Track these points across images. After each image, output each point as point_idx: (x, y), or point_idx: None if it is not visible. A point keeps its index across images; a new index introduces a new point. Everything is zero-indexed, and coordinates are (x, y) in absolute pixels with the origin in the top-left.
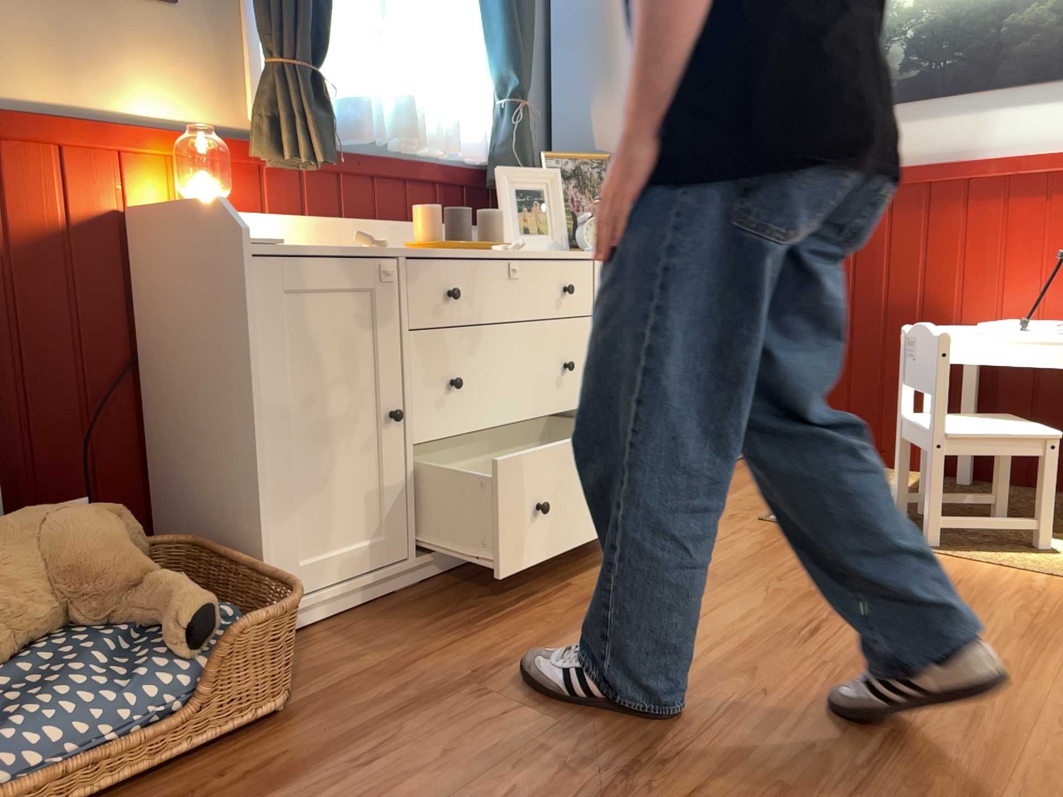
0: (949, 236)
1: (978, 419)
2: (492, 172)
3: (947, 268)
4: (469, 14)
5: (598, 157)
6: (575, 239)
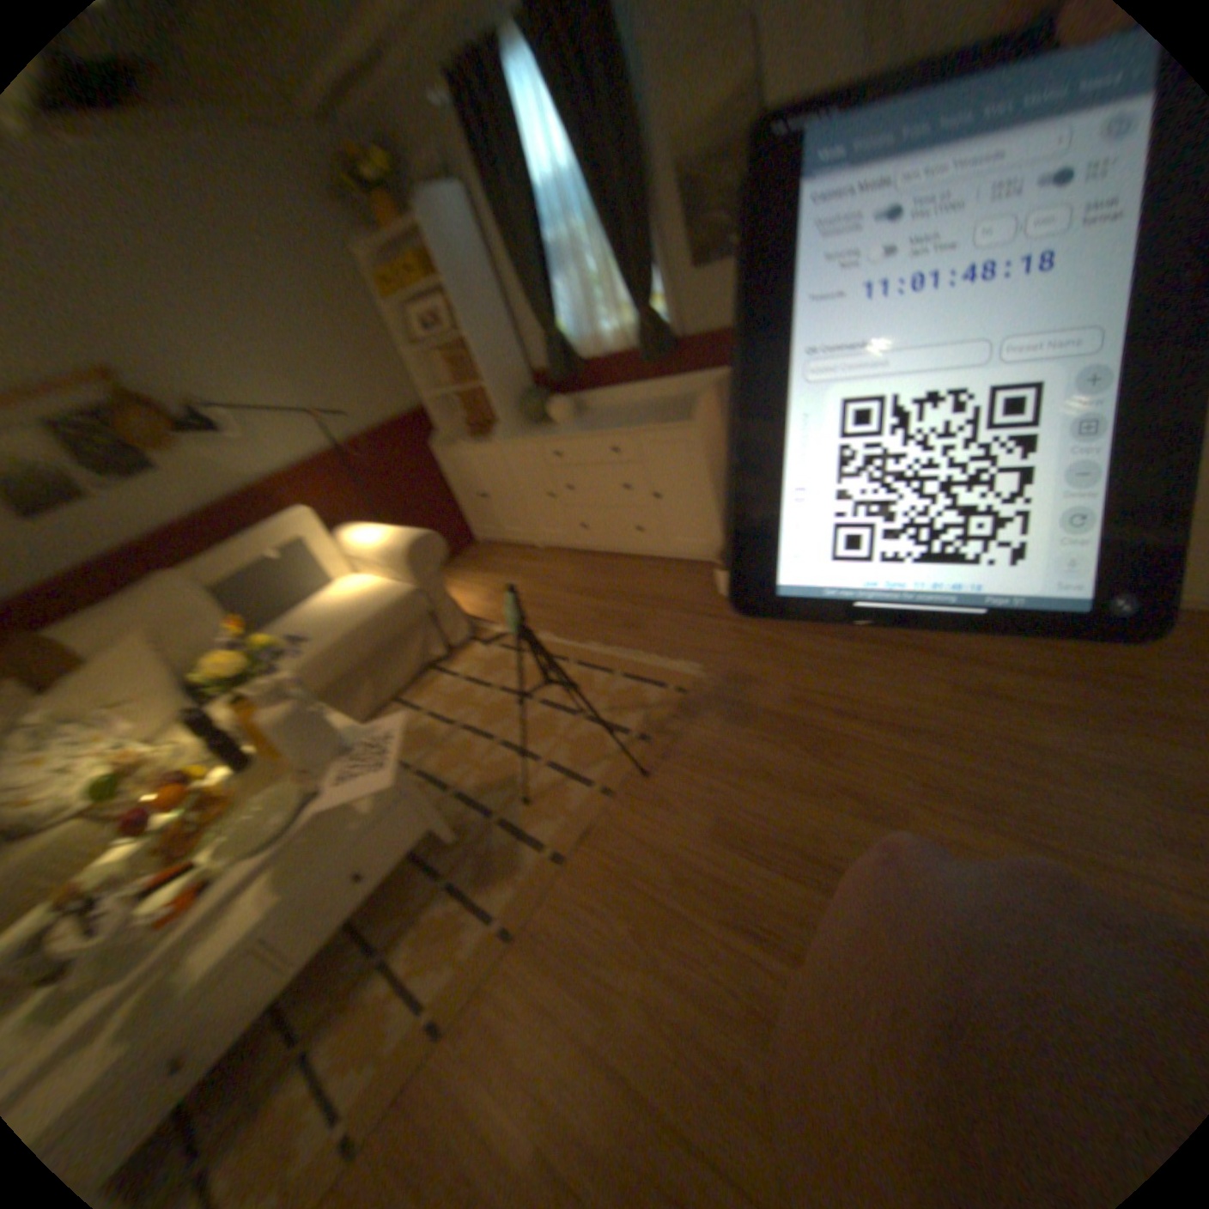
0: None
1: None
2: None
3: None
4: None
5: None
6: None
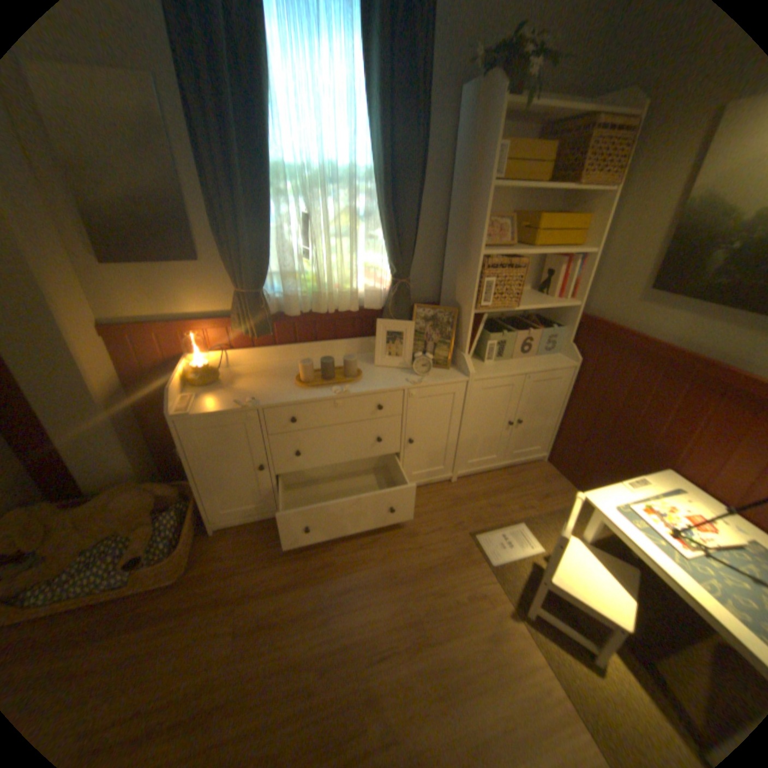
0: (699, 415)
1: (606, 570)
2: (384, 313)
3: (688, 434)
4: (375, 224)
5: (455, 304)
6: (413, 363)
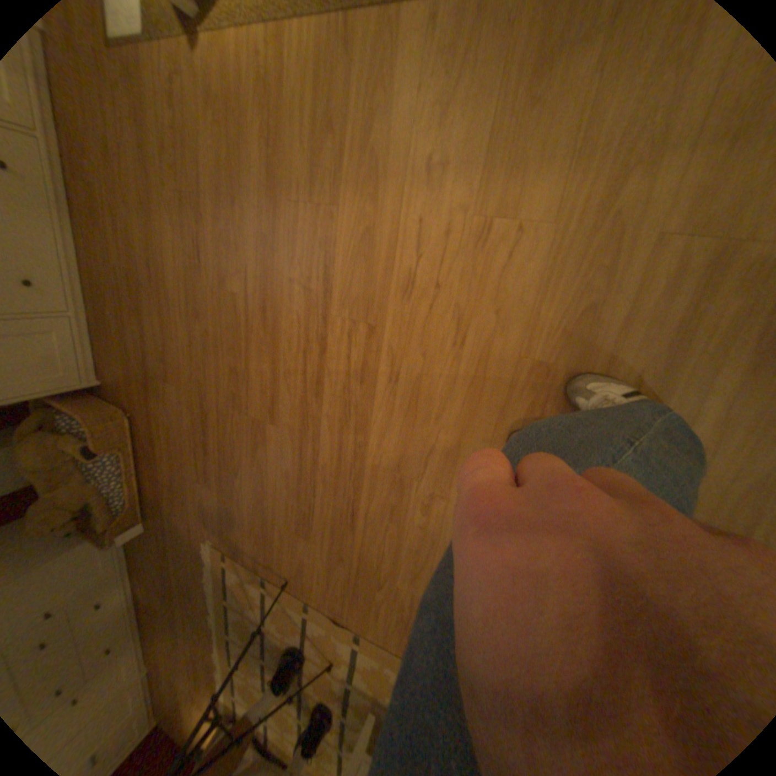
0: None
1: None
2: None
3: None
4: None
5: None
6: None
